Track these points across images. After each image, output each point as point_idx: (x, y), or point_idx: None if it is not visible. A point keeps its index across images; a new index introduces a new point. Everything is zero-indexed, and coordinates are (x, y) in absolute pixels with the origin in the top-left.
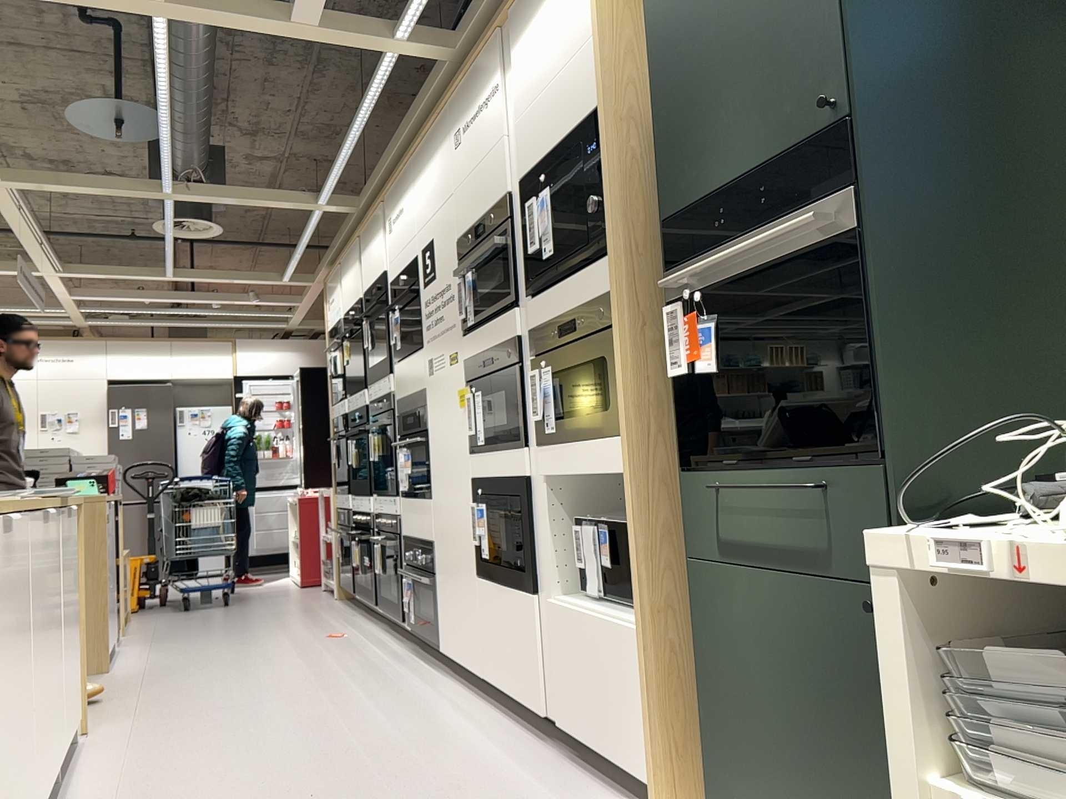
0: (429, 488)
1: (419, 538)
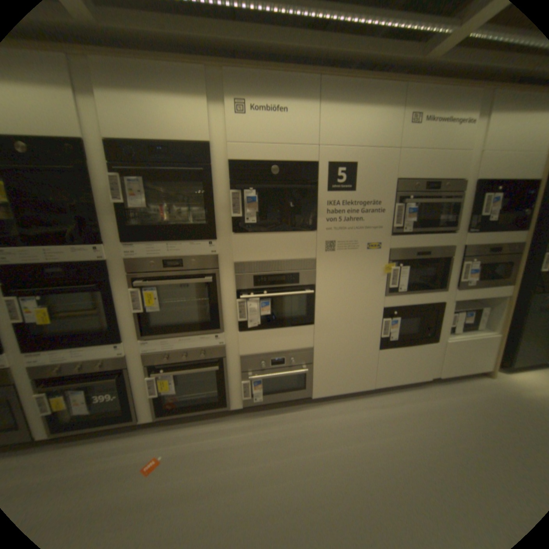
0: (310, 318)
1: (284, 350)
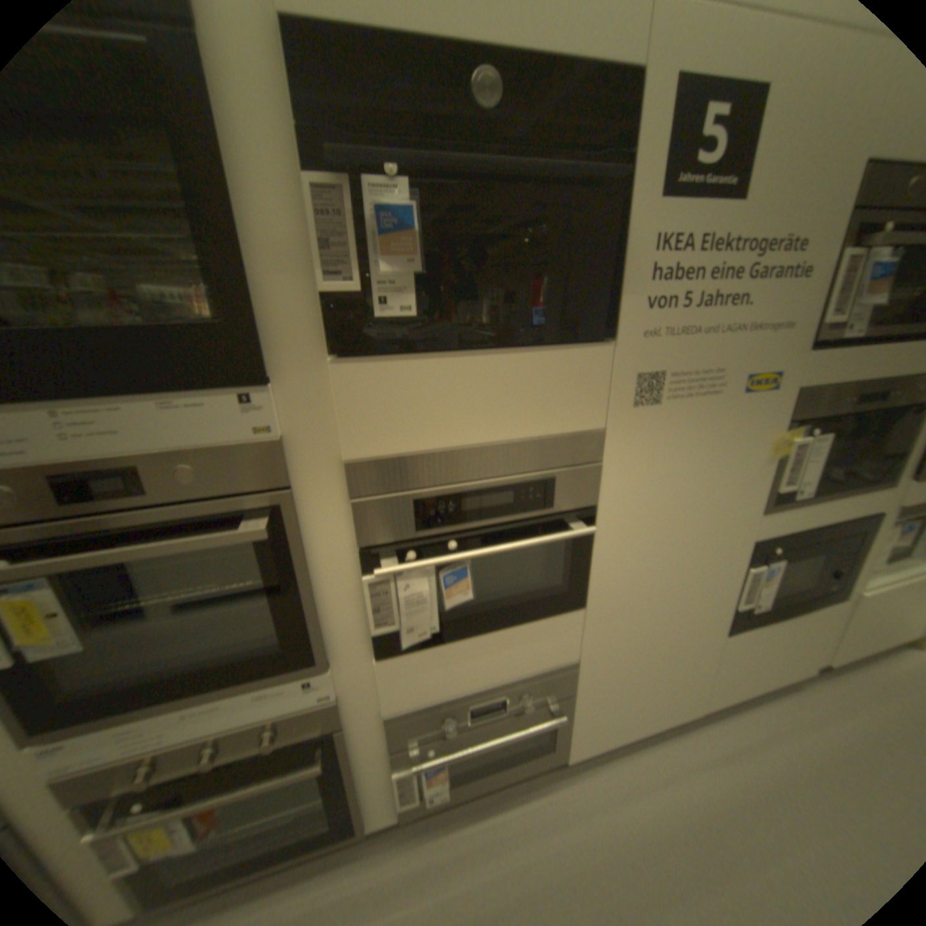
0: (577, 596)
1: (506, 683)
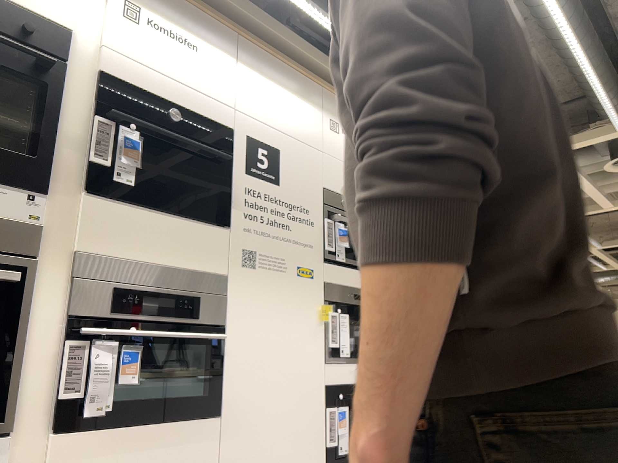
0: (214, 402)
1: None
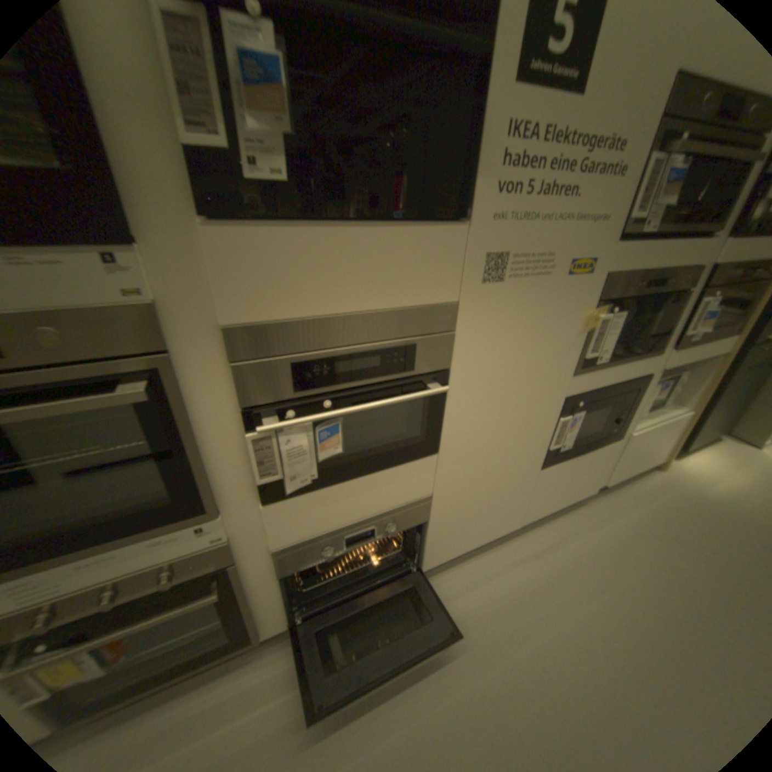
0: (431, 442)
1: (374, 514)
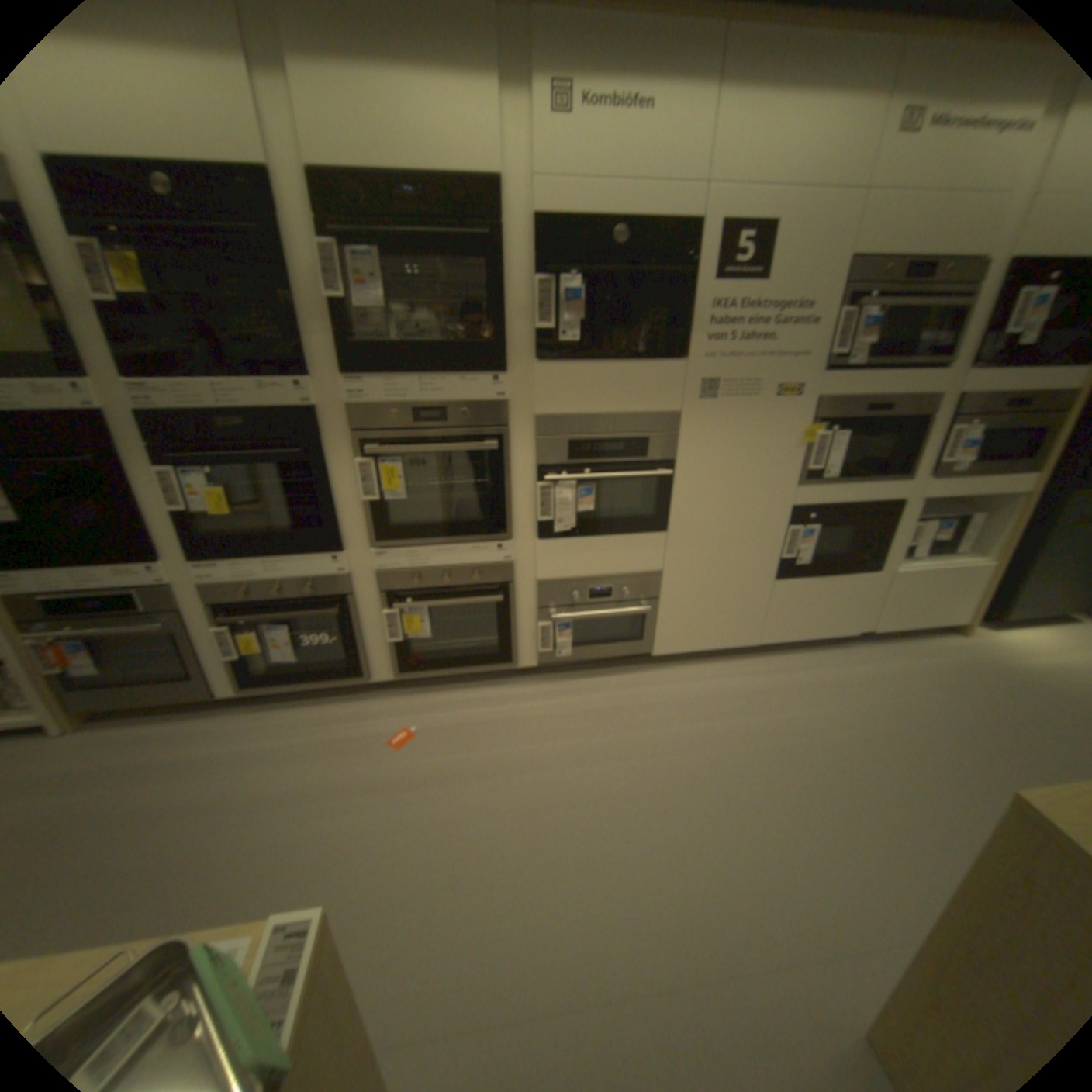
0: (662, 520)
1: (613, 573)
